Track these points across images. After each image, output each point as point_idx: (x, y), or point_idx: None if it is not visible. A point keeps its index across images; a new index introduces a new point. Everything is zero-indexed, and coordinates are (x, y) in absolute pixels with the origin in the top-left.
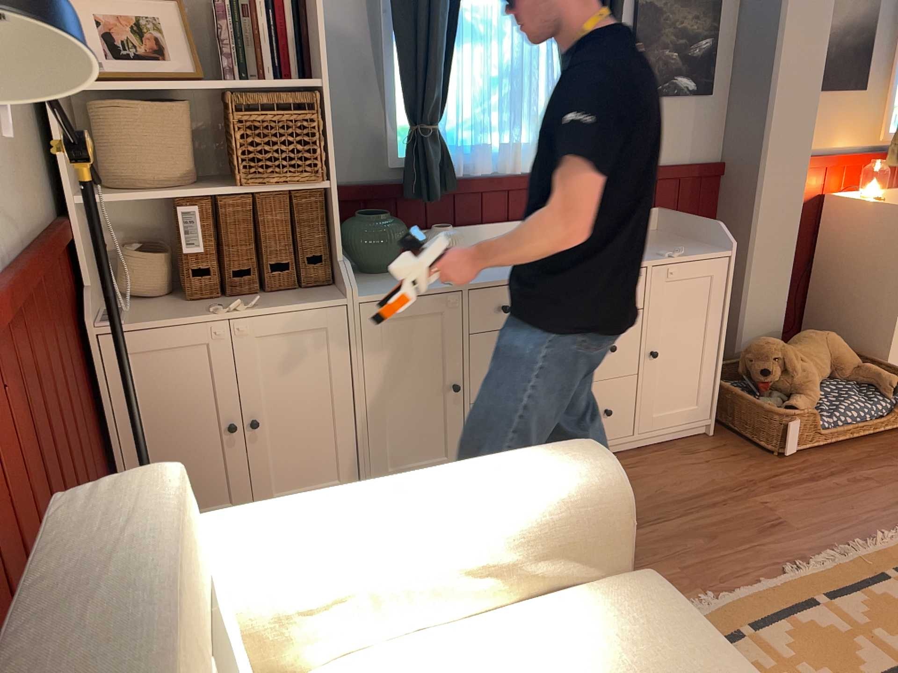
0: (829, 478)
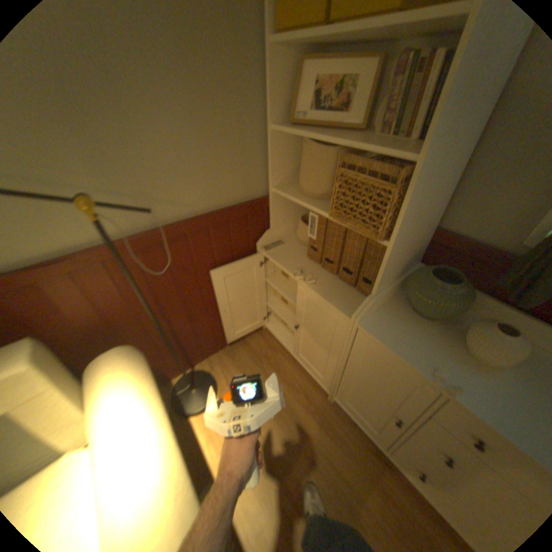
0: None
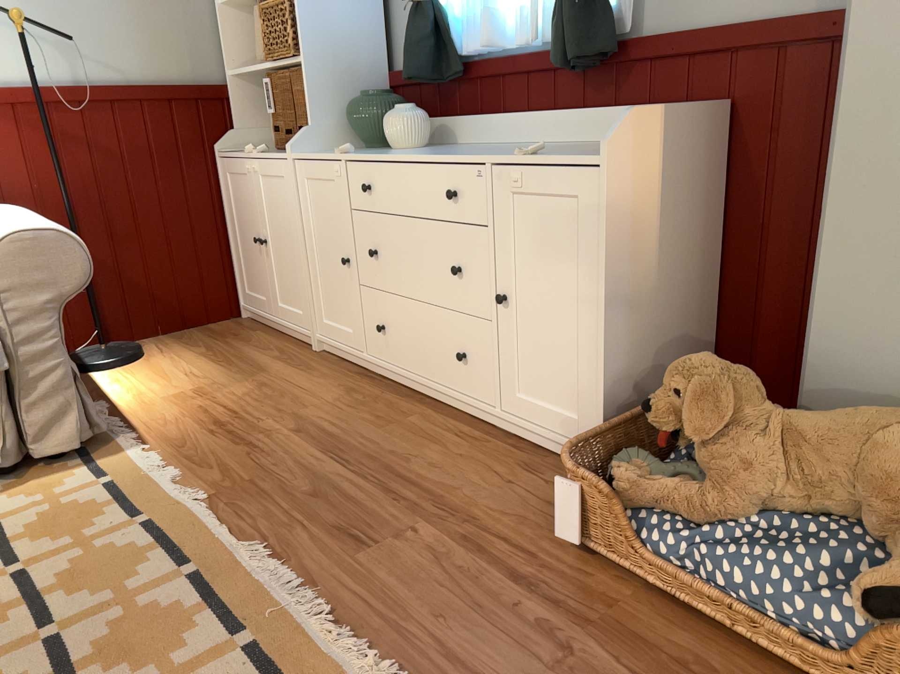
0: (536, 597)
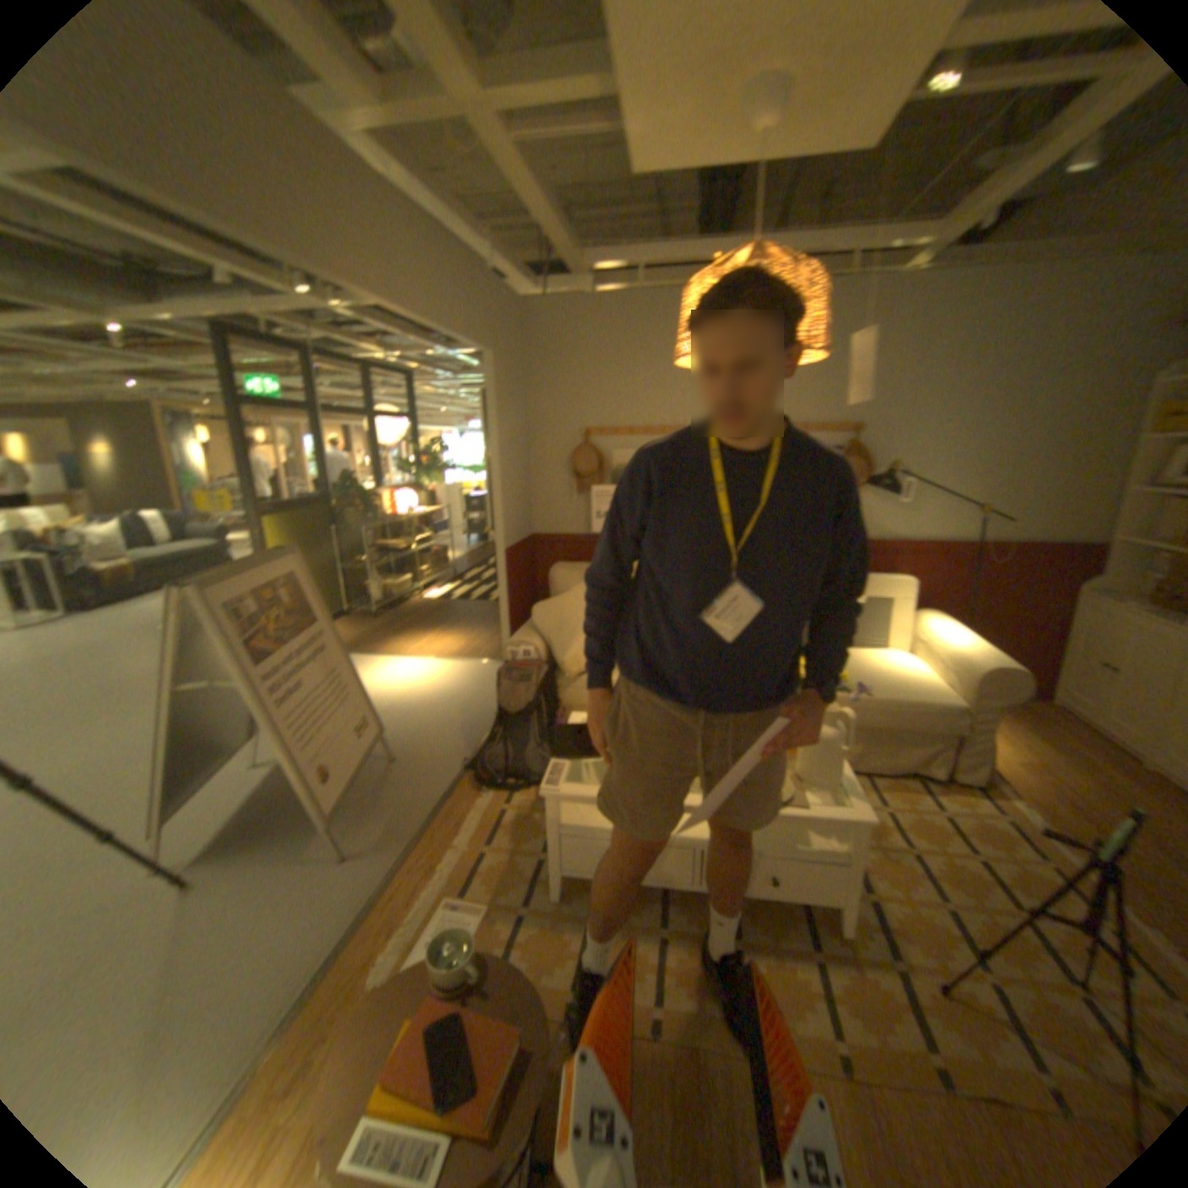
0: None
